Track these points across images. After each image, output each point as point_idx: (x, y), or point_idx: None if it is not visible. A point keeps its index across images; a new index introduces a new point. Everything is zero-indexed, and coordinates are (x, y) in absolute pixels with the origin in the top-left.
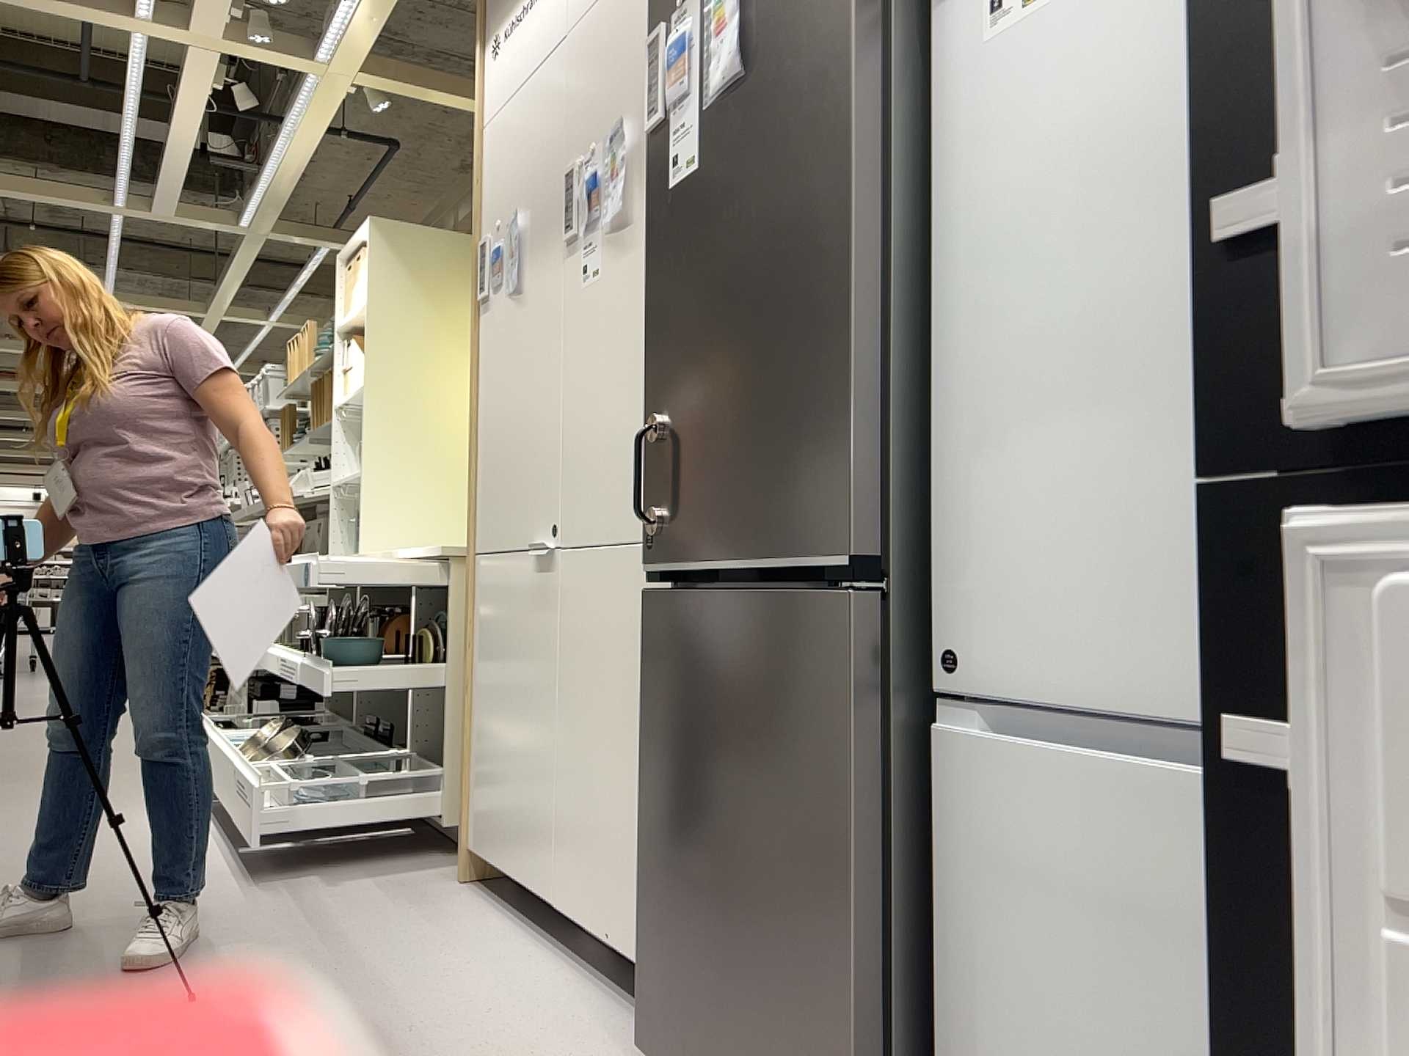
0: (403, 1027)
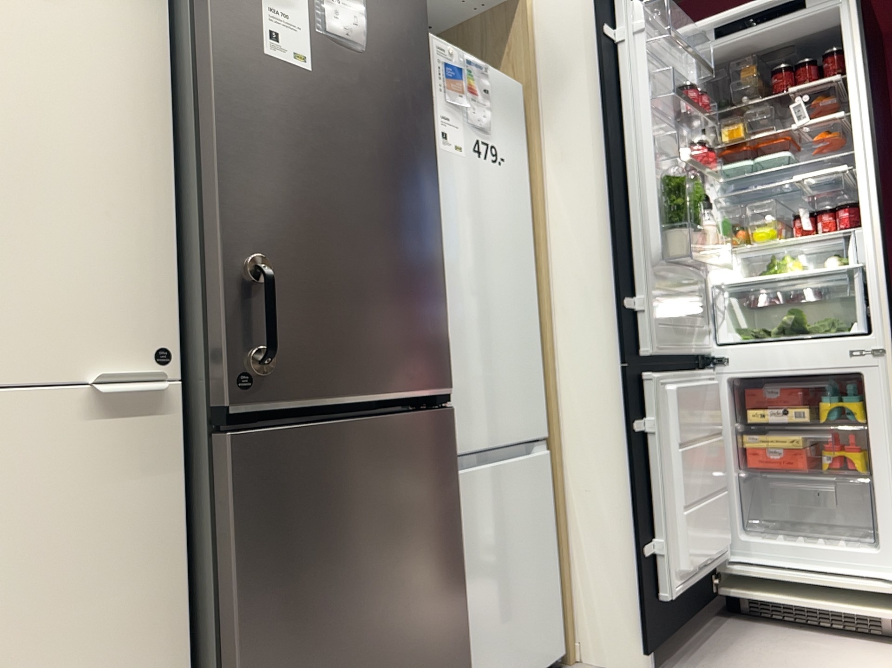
0: None
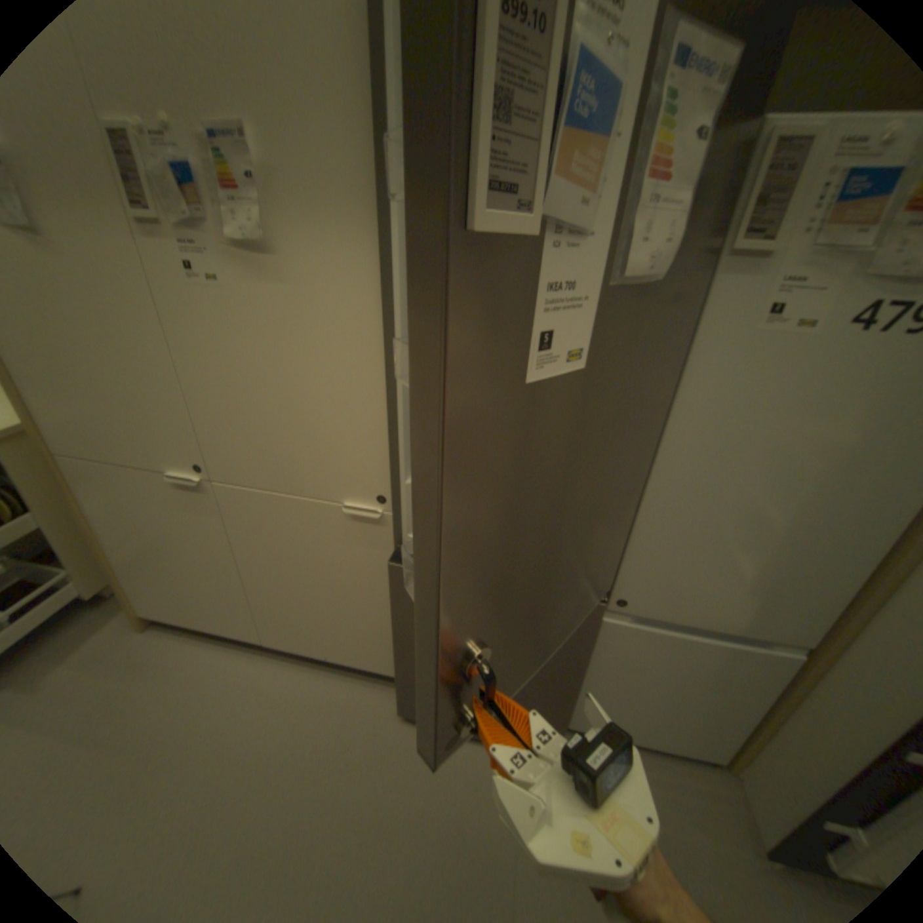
0: (256, 780)
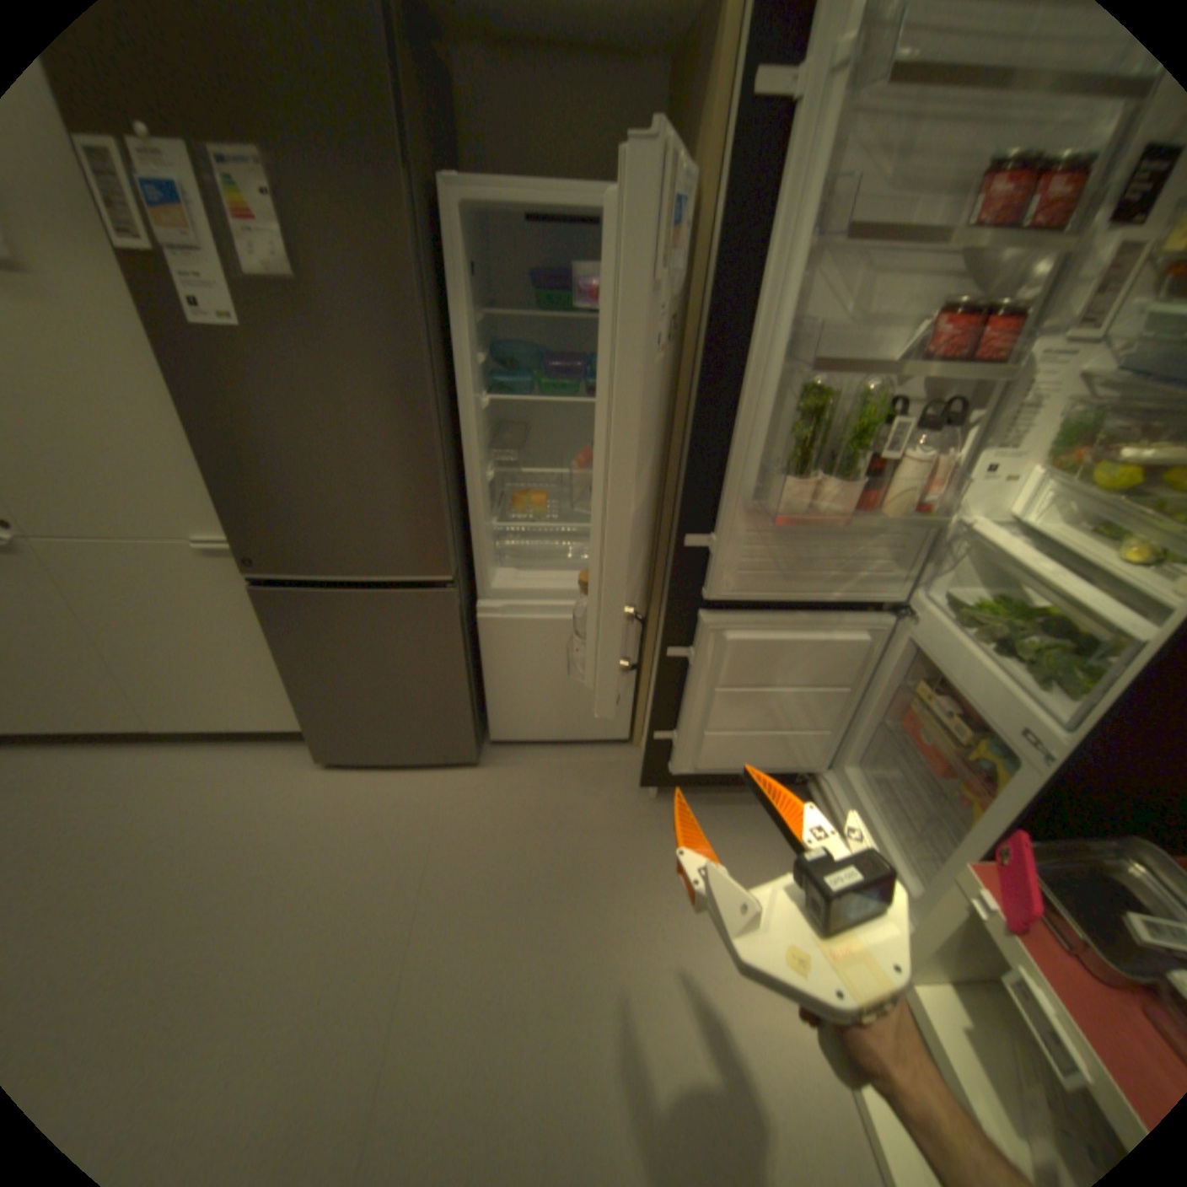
0: (155, 845)
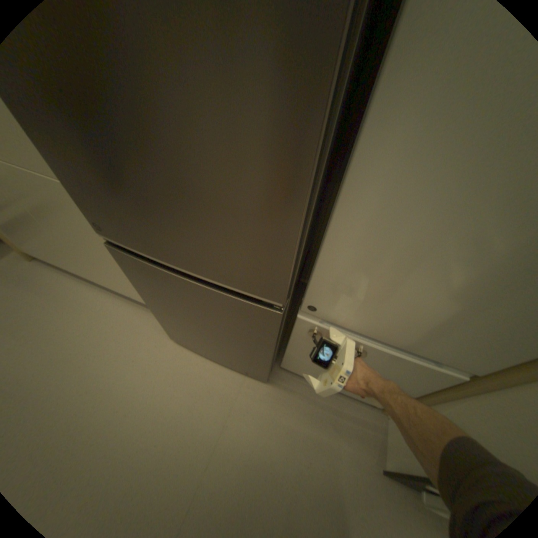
0: (78, 360)
